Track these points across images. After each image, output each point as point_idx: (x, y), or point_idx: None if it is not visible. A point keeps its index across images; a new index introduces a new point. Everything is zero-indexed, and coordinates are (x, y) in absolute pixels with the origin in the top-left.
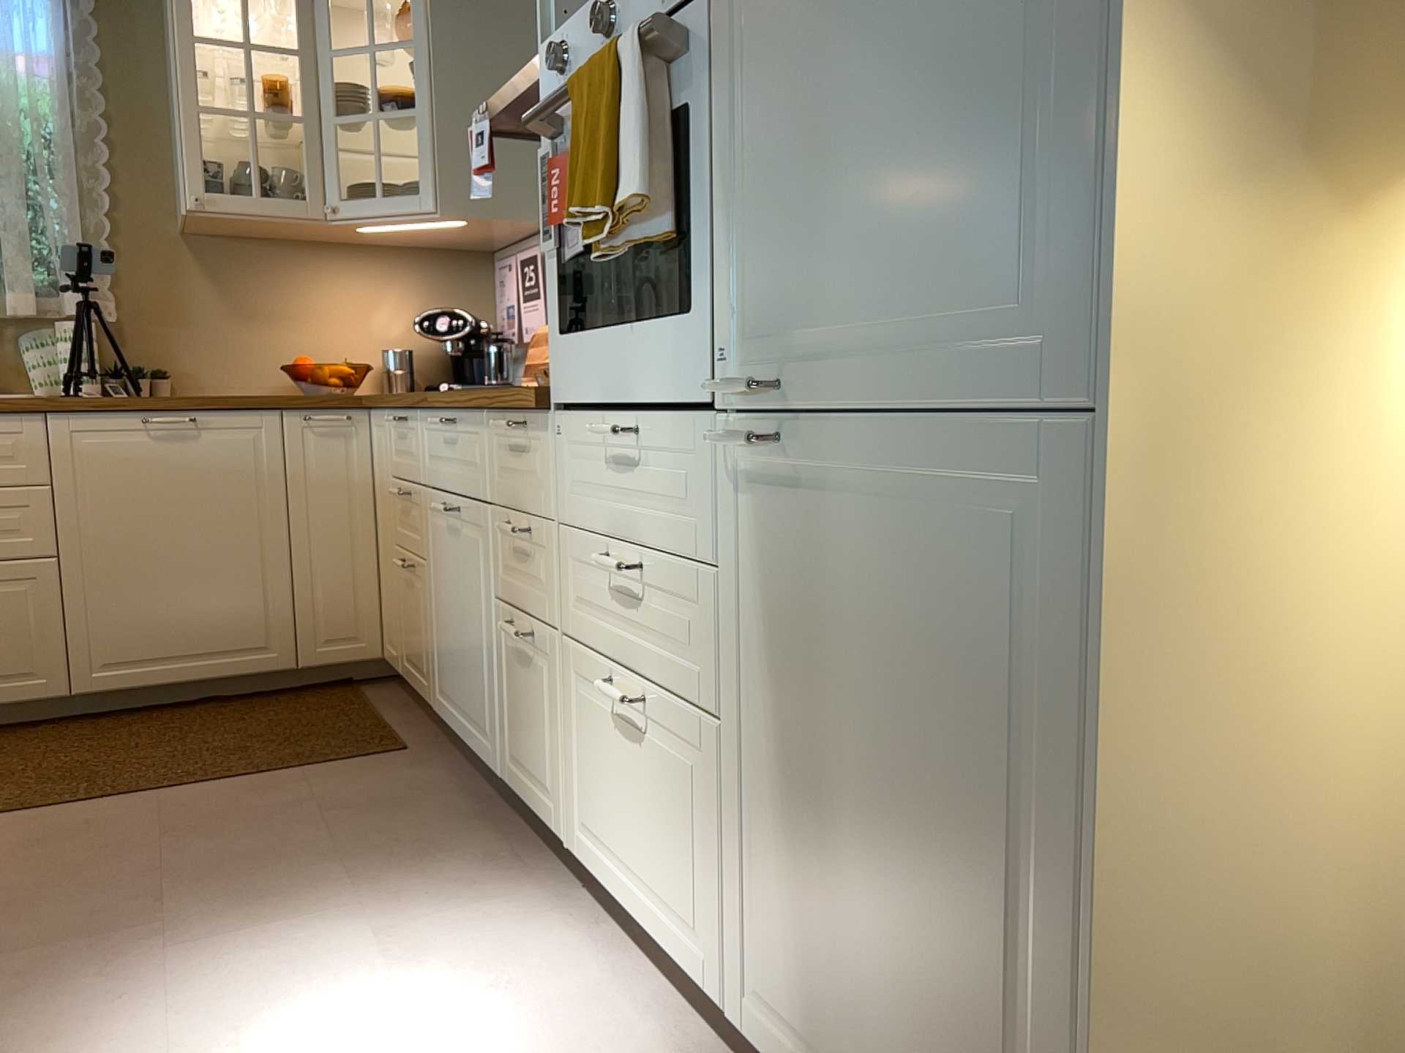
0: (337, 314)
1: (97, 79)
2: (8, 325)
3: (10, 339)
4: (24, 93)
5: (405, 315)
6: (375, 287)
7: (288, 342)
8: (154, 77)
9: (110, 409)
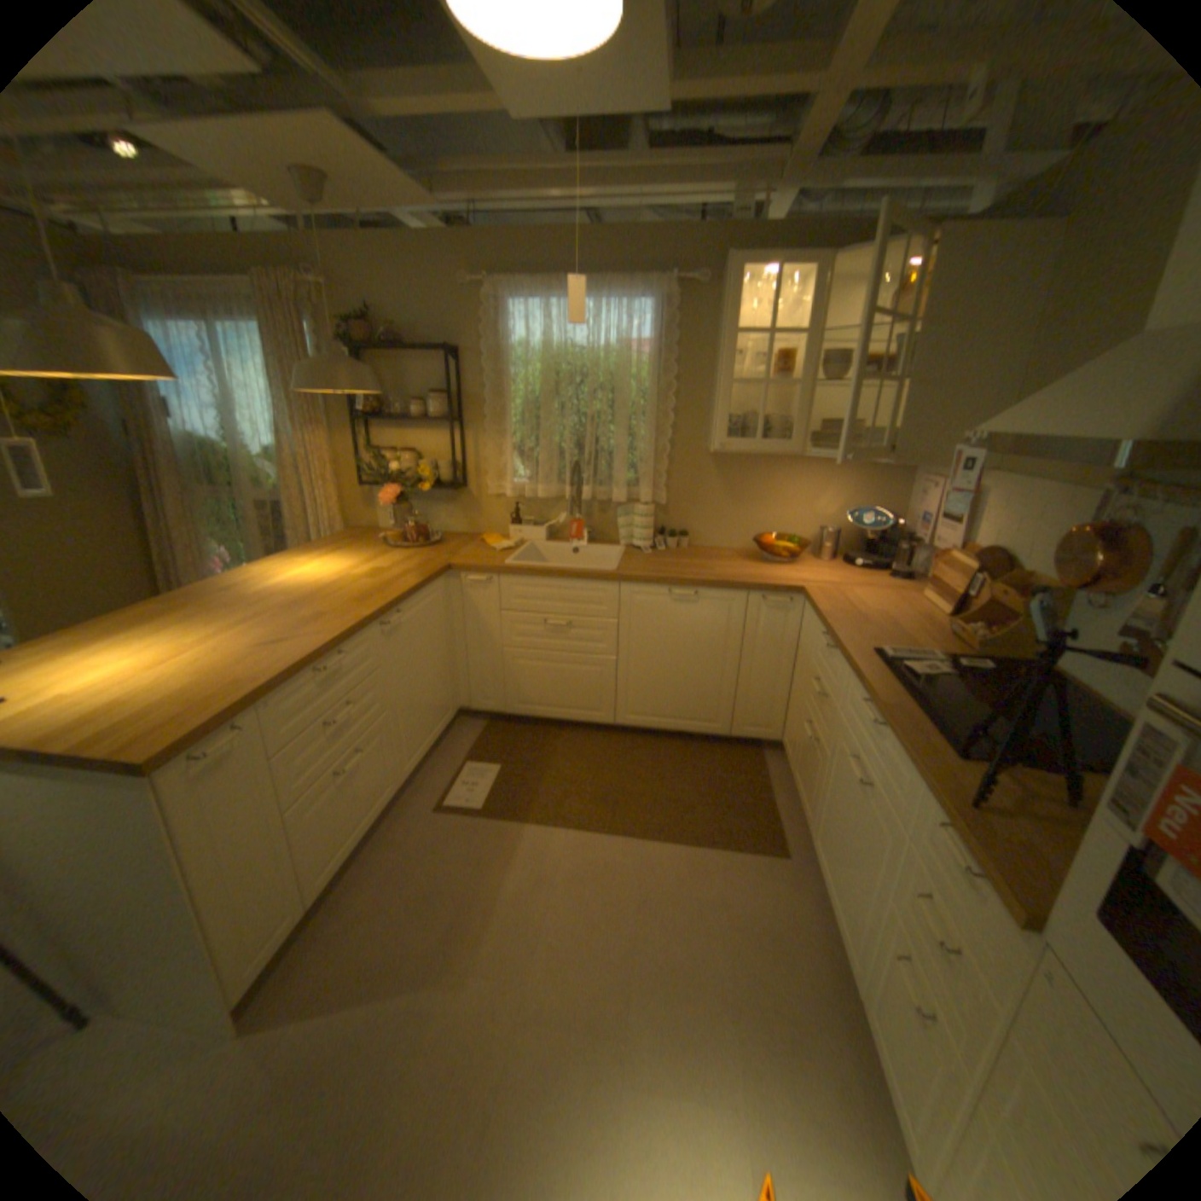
0: (794, 500)
1: (675, 353)
2: (612, 502)
3: (612, 509)
4: (635, 367)
5: (840, 502)
6: (823, 482)
7: (759, 517)
8: (707, 346)
9: (652, 584)
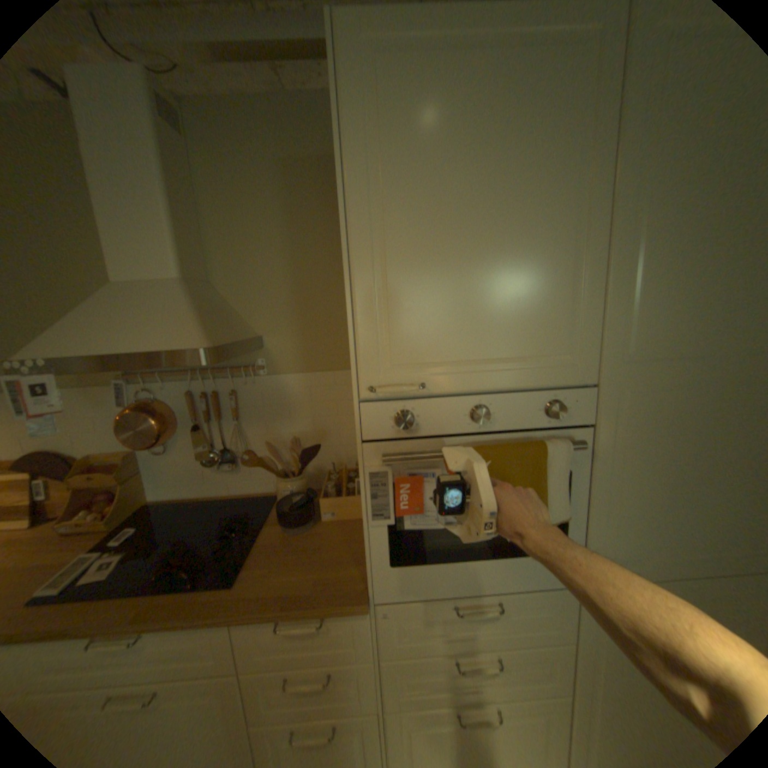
0: None
1: None
2: None
3: None
4: None
5: None
6: None
7: None
8: None
9: None
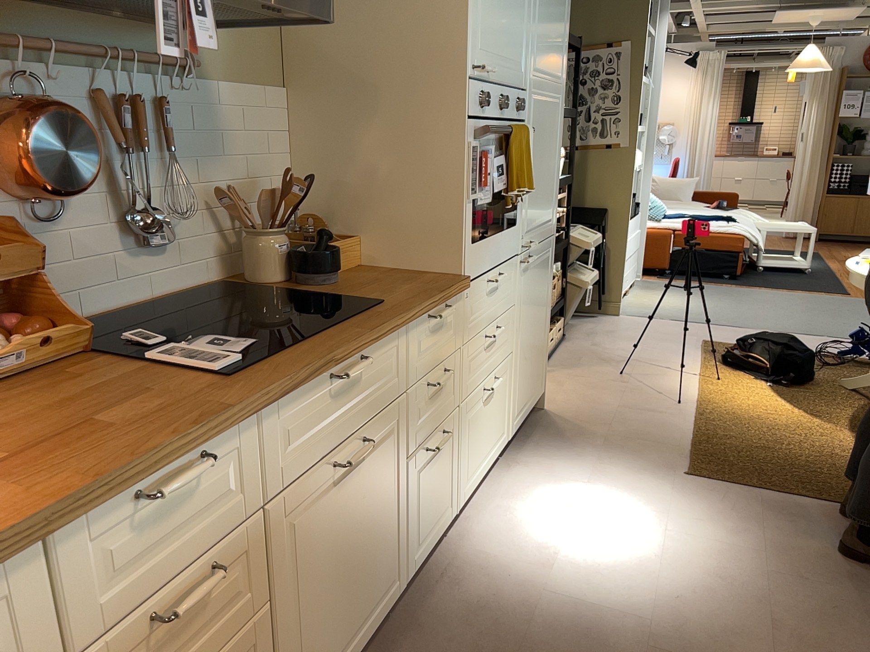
0: None
1: None
2: None
3: None
4: None
5: None
6: None
7: None
8: None
9: None
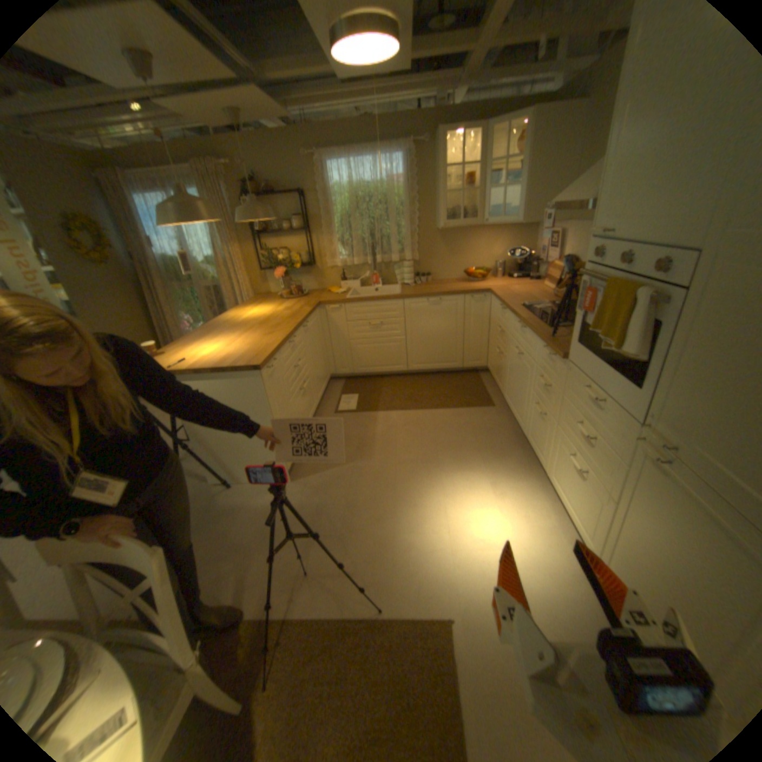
0: (480, 249)
1: (414, 180)
2: (390, 262)
3: (390, 266)
4: (395, 190)
5: (503, 248)
6: (494, 238)
7: (464, 260)
8: (430, 175)
9: (418, 297)
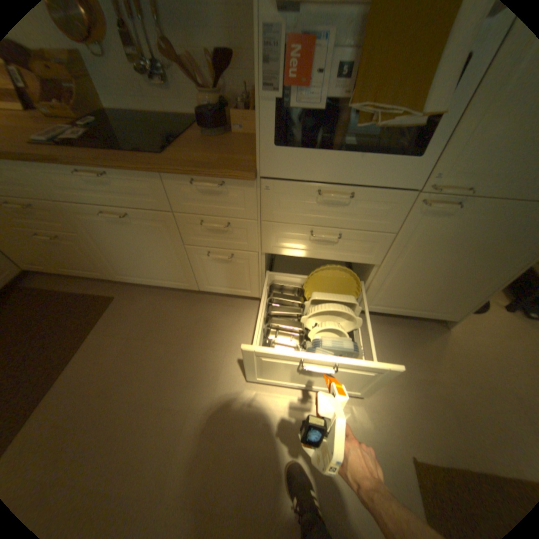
0: None
1: None
2: None
3: None
4: None
5: None
6: None
7: None
8: None
9: None
